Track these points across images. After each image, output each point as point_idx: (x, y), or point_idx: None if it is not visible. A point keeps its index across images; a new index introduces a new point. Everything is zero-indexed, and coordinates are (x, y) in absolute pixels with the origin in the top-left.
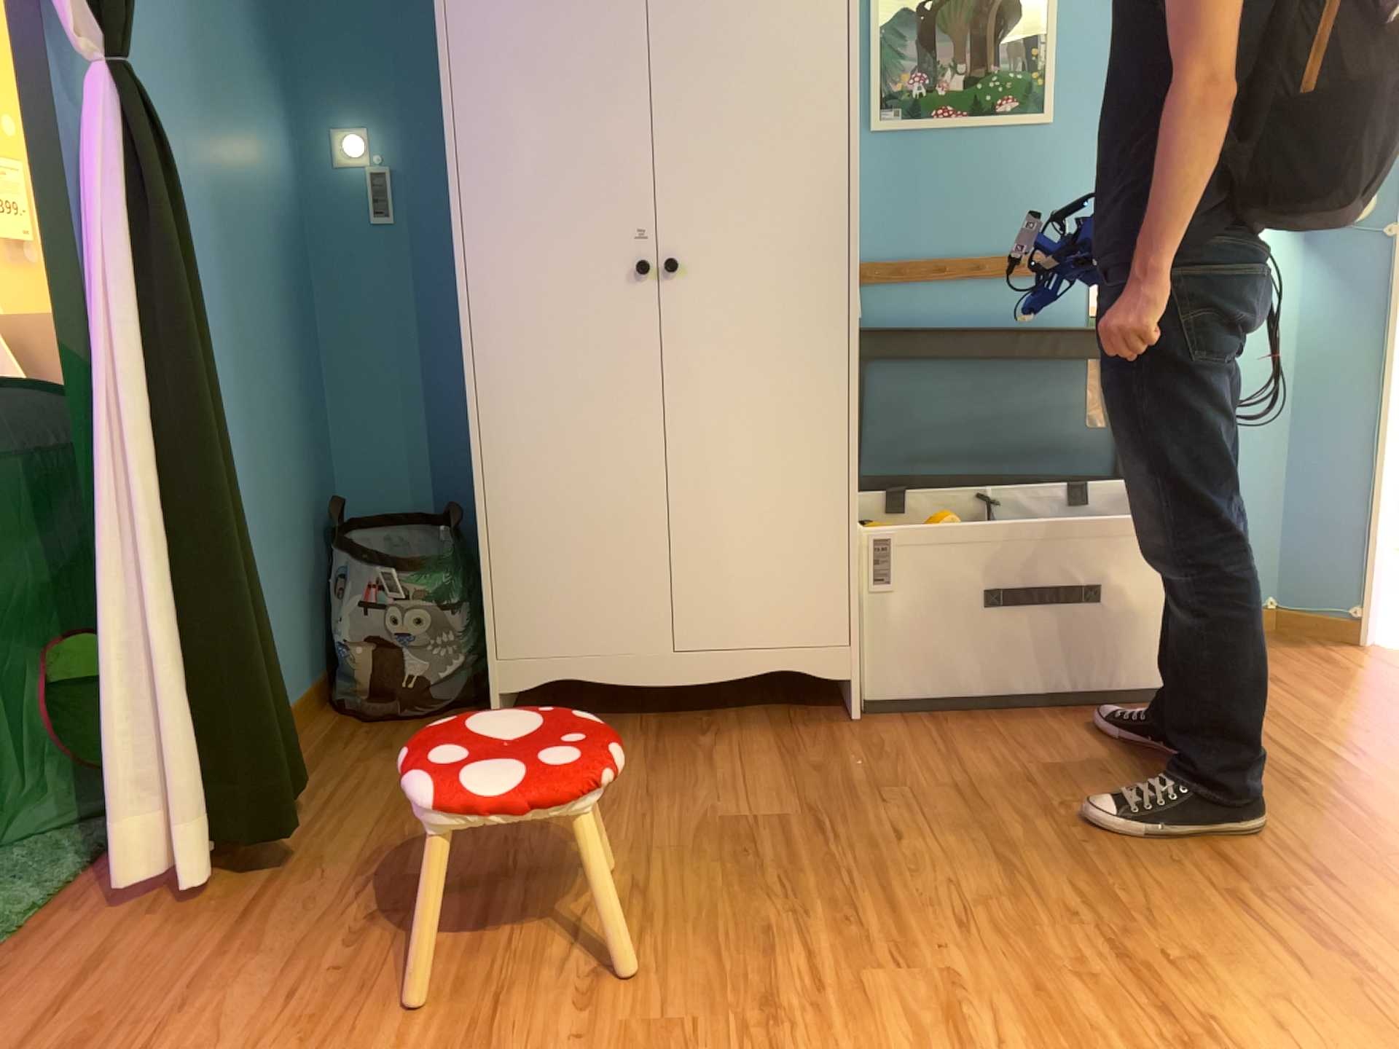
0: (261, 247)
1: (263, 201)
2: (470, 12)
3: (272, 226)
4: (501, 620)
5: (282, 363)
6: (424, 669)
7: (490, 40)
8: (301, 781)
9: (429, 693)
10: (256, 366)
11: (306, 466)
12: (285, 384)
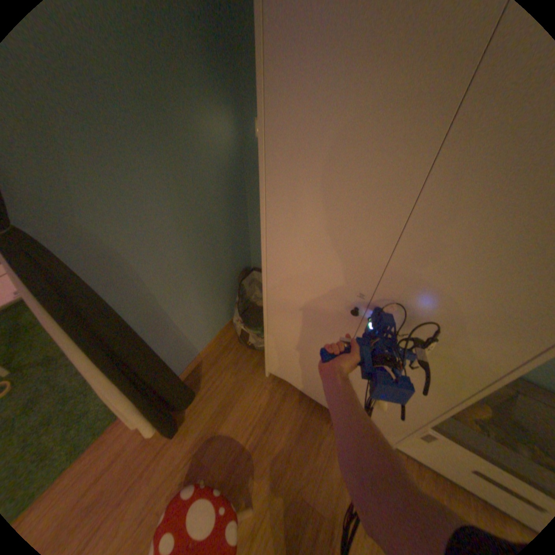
0: (207, 194)
1: (208, 170)
2: (286, 120)
3: (215, 179)
4: (272, 361)
5: (220, 234)
6: (255, 343)
7: (297, 147)
8: (193, 400)
9: (255, 348)
10: (202, 247)
11: (233, 261)
12: (221, 242)
